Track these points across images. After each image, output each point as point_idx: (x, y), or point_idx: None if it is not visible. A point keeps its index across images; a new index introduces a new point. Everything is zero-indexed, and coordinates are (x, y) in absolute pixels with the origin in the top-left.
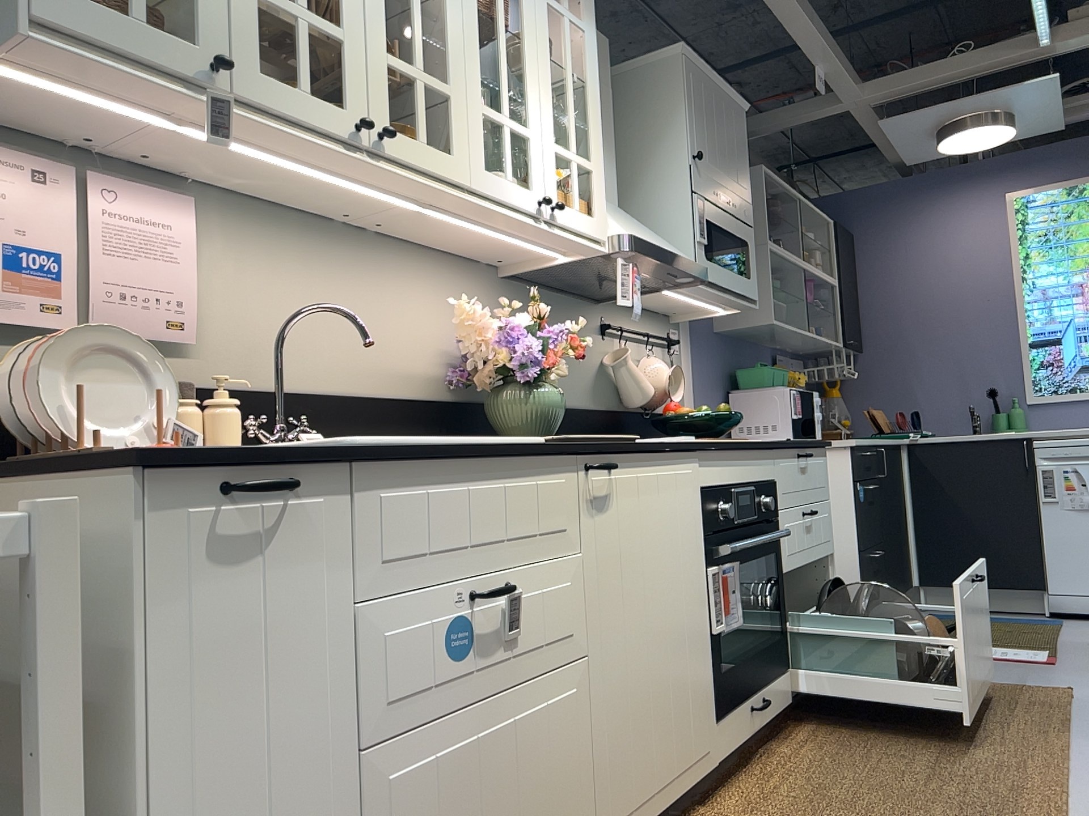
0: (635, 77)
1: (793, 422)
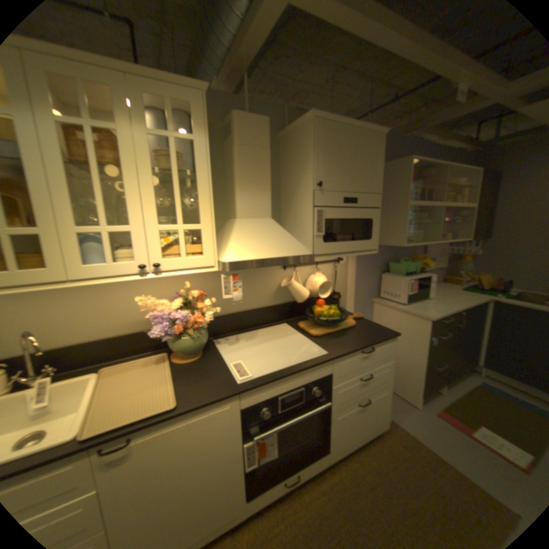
0: (295, 131)
1: (408, 295)
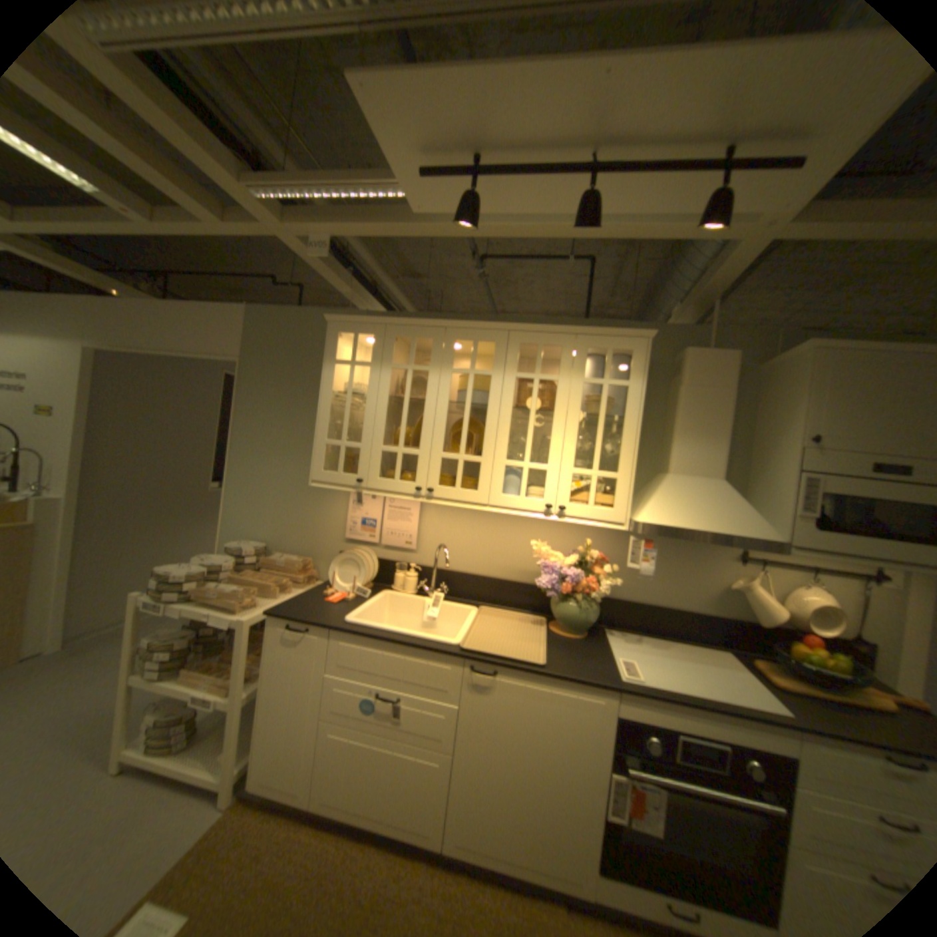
0: (786, 365)
1: None
